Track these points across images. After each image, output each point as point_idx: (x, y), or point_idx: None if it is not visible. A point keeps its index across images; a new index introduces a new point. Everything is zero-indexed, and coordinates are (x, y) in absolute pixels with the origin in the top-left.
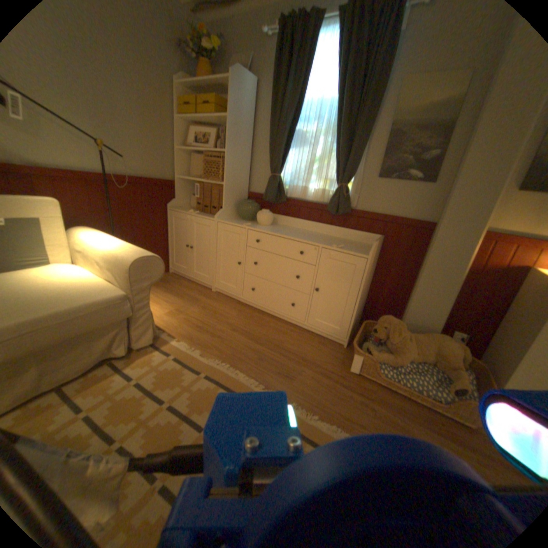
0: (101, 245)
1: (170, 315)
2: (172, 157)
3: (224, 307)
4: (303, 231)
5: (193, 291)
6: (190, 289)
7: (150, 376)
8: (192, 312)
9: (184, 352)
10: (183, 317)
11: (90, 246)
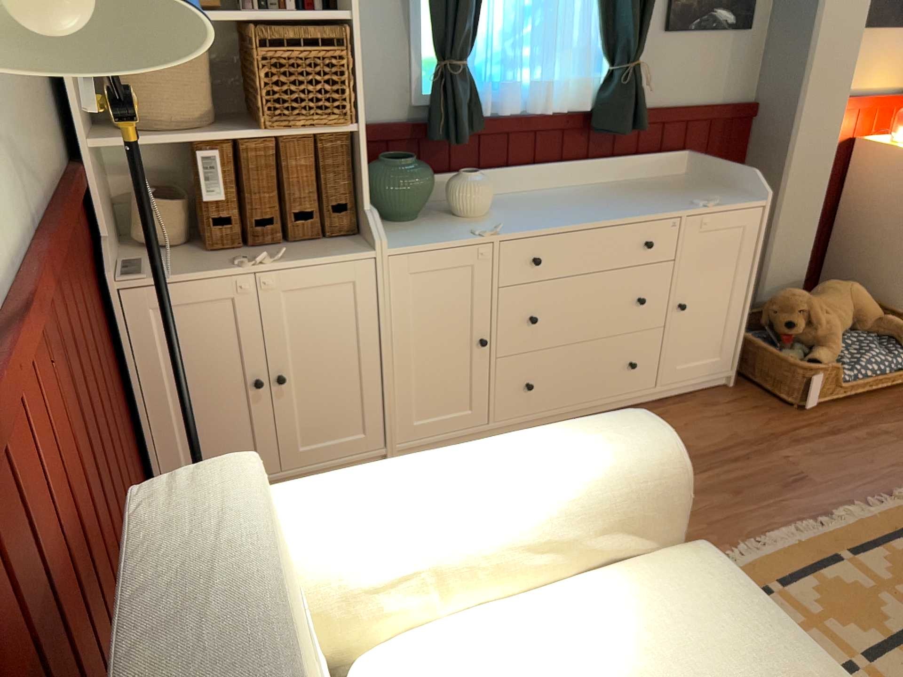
0: (498, 494)
1: None
2: None
3: None
4: (550, 193)
5: None
6: None
7: None
8: None
9: None
10: None
11: (451, 528)
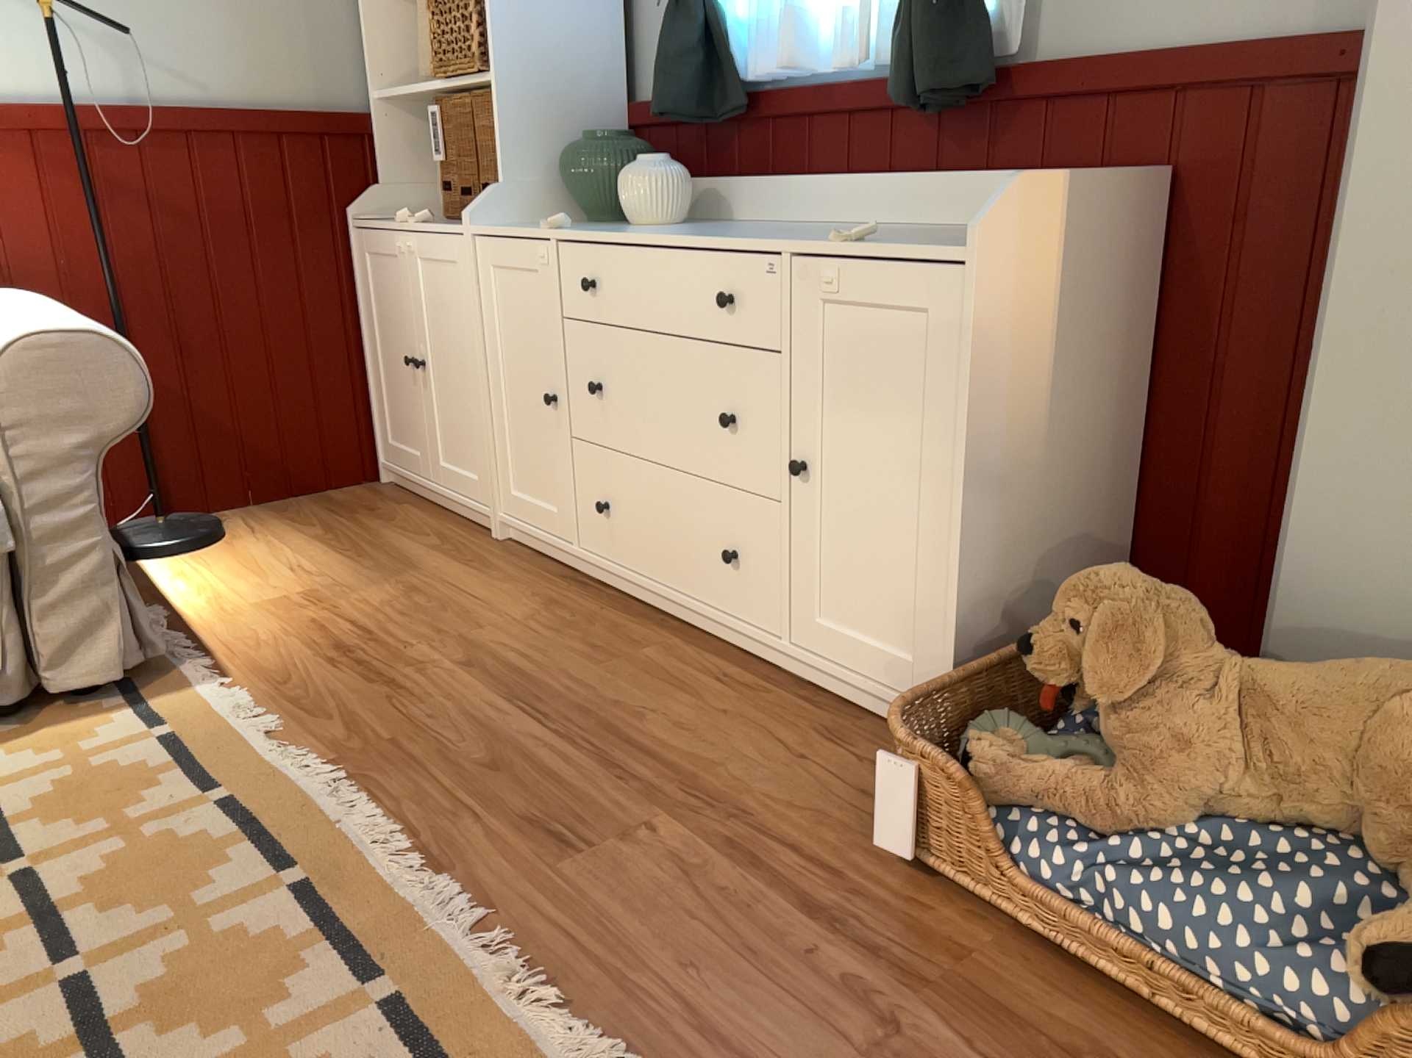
0: None
1: (272, 608)
2: (359, 29)
3: (499, 590)
4: (814, 227)
5: (421, 537)
6: (412, 533)
7: (51, 776)
8: (360, 602)
9: (222, 719)
10: (314, 615)
11: None
